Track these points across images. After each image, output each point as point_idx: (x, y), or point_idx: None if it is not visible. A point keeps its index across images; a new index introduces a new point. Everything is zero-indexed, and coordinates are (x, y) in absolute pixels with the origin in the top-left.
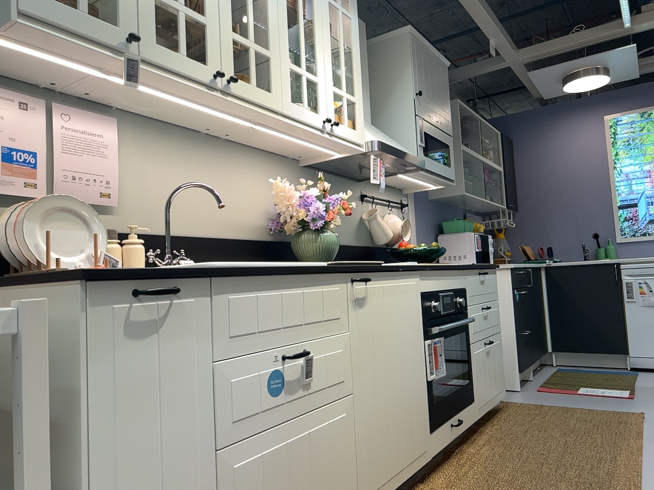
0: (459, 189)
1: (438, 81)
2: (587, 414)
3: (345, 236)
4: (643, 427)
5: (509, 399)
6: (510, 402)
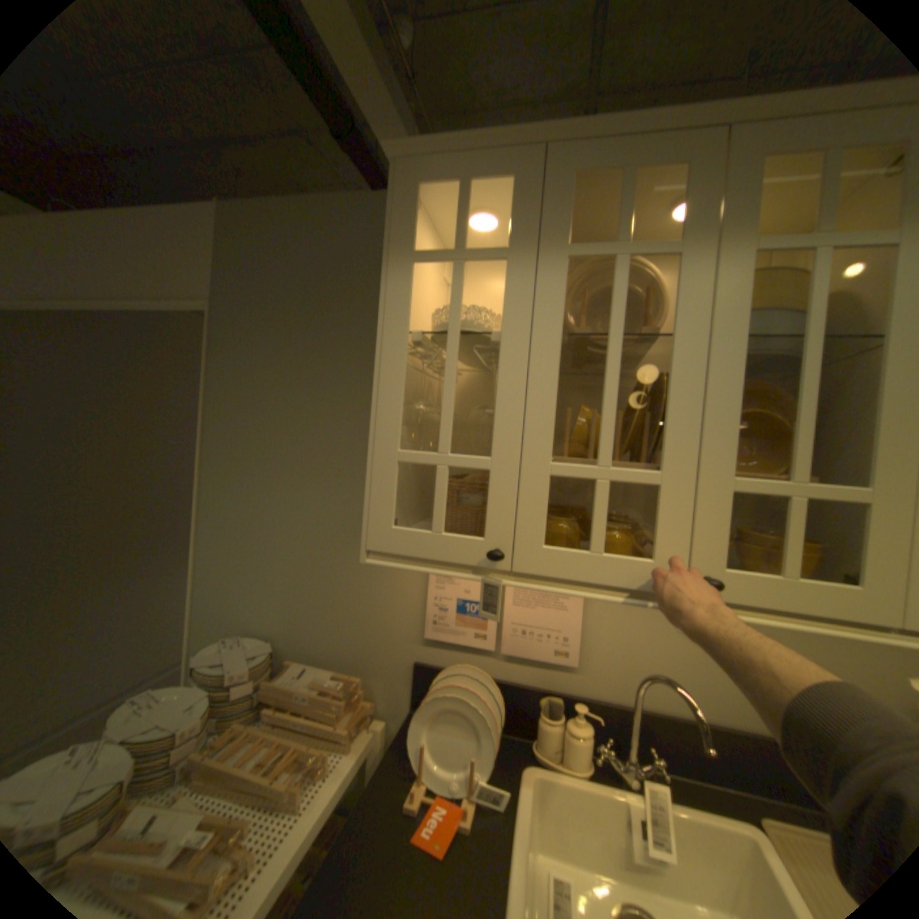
0: None
1: None
2: None
3: None
4: None
5: None
6: None
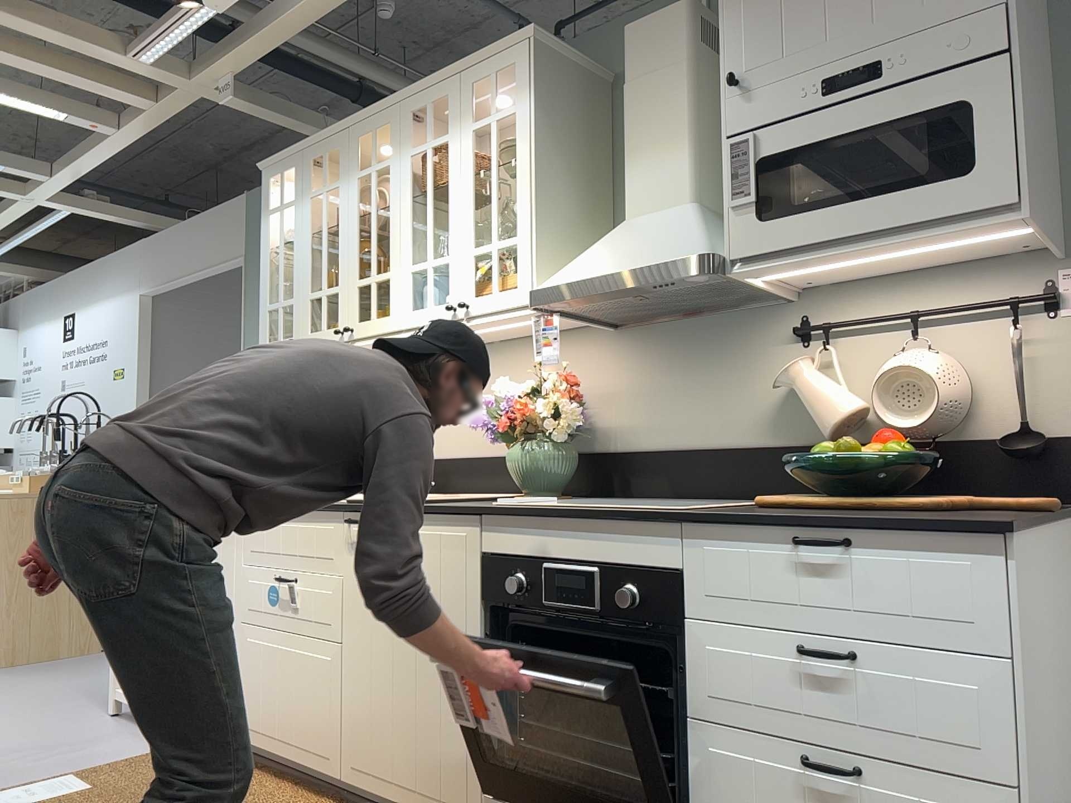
0: None
1: None
2: None
3: (728, 429)
4: None
5: None
6: None
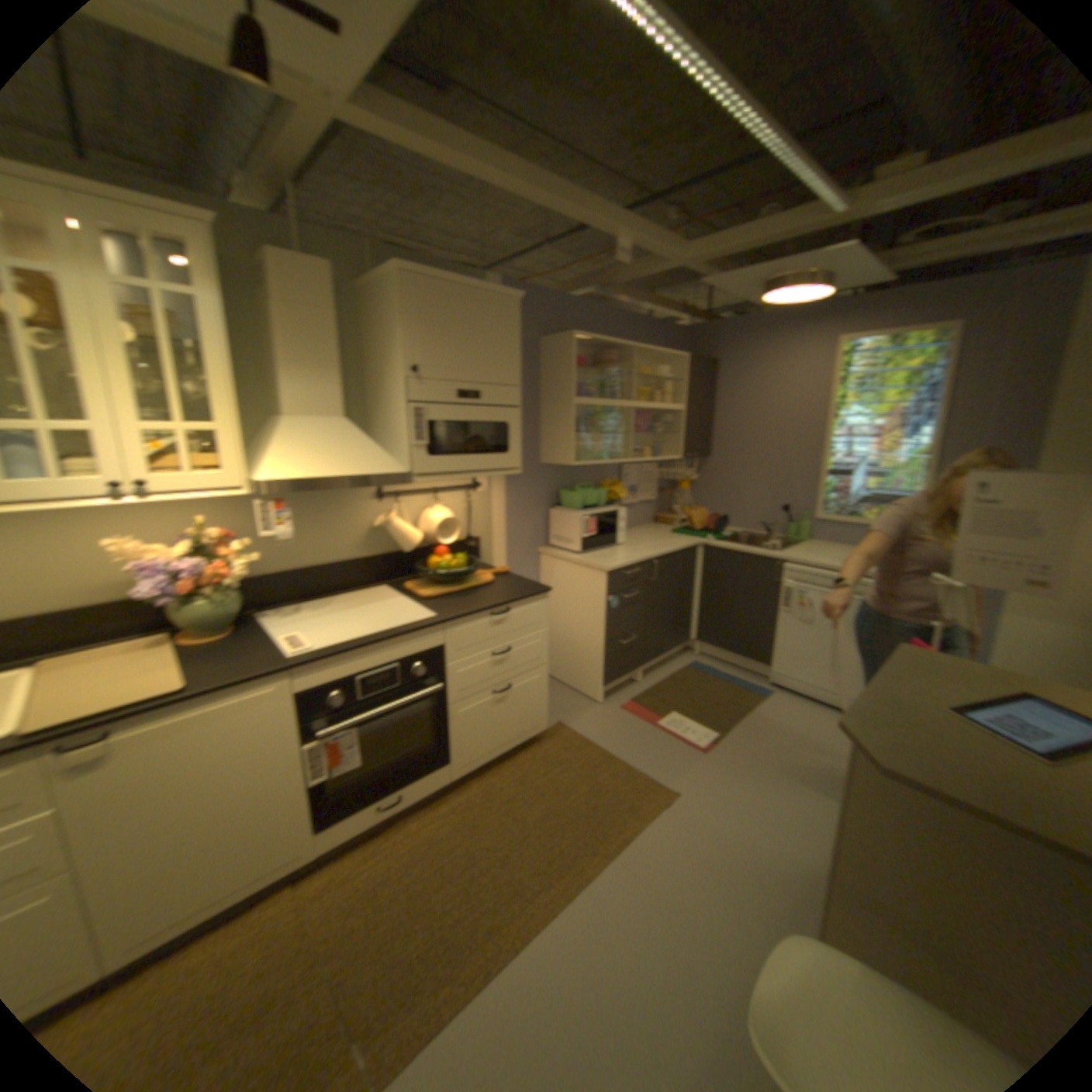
0: (565, 459)
1: (479, 331)
2: (611, 781)
3: (334, 552)
4: (641, 833)
5: (570, 720)
6: (561, 729)
